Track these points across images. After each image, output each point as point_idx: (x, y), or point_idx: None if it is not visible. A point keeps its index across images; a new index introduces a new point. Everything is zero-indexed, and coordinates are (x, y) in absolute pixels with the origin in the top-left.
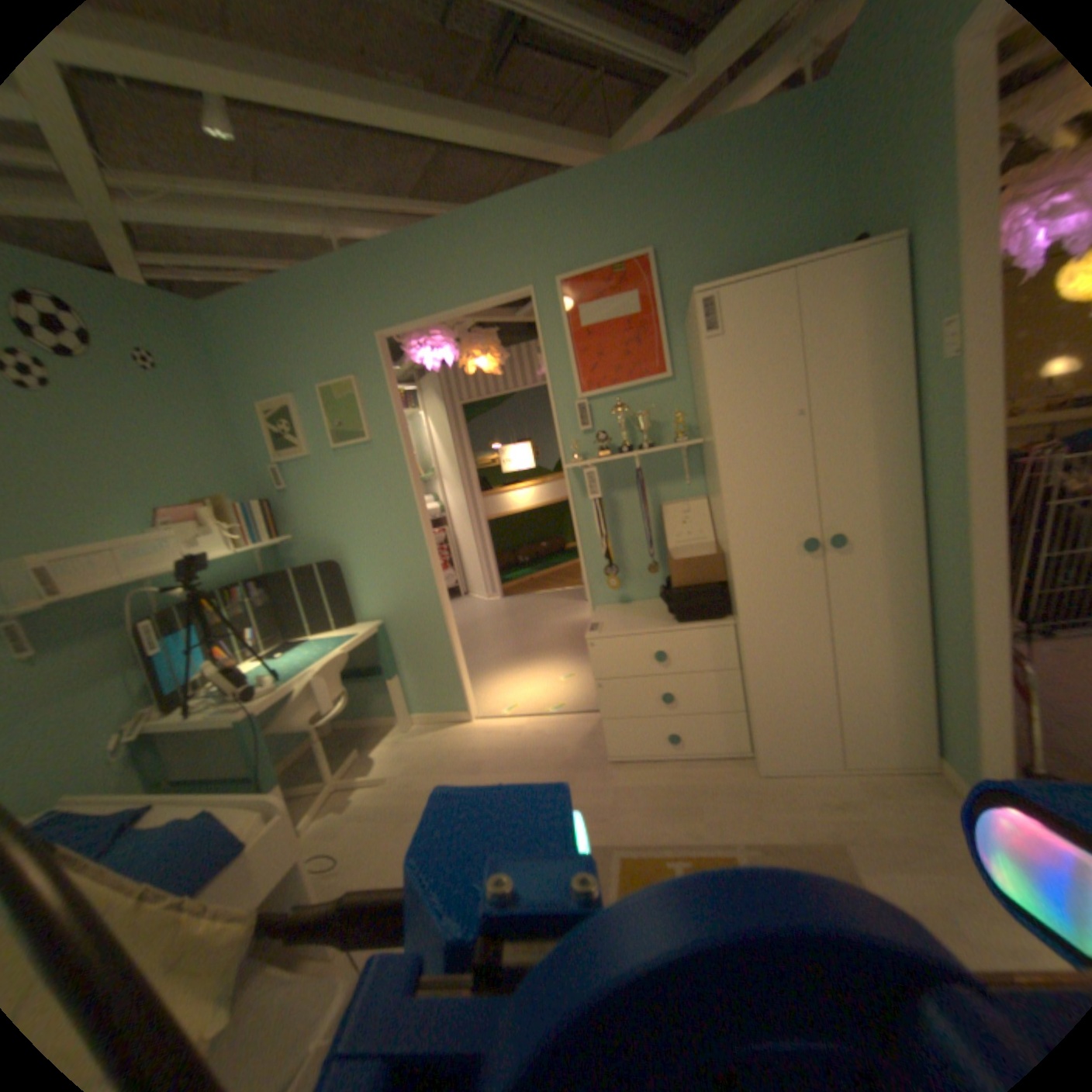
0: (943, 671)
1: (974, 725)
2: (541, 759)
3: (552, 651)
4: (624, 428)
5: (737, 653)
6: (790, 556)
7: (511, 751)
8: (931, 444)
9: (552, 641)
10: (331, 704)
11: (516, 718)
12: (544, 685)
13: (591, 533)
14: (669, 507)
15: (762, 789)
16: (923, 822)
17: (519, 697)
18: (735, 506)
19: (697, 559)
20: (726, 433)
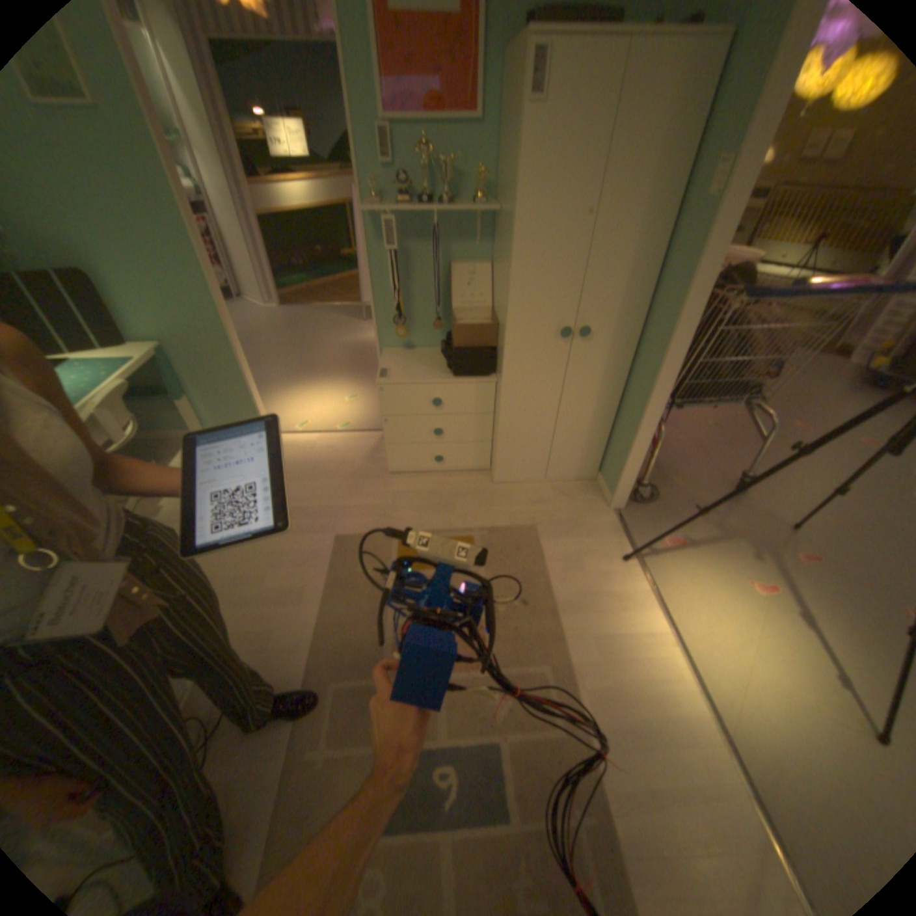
0: (619, 424)
1: (624, 458)
2: (336, 469)
3: (337, 371)
4: (427, 170)
5: (494, 401)
6: (549, 337)
7: (309, 462)
8: (670, 263)
9: (336, 360)
10: (122, 427)
11: (310, 433)
12: (332, 404)
13: (384, 279)
14: (459, 266)
15: (494, 489)
16: (580, 508)
17: (311, 414)
18: (519, 289)
19: (478, 325)
20: (527, 217)
